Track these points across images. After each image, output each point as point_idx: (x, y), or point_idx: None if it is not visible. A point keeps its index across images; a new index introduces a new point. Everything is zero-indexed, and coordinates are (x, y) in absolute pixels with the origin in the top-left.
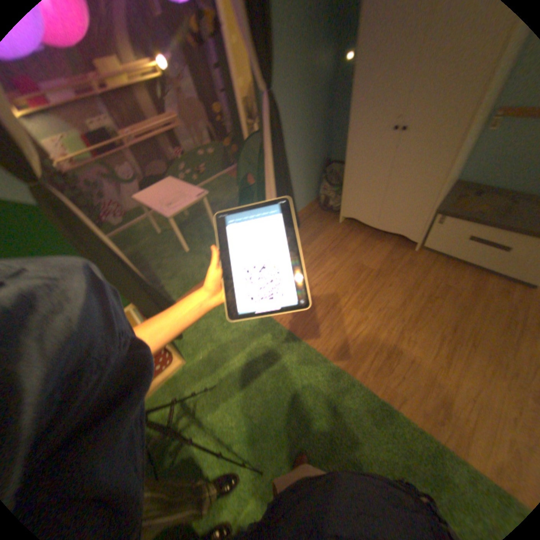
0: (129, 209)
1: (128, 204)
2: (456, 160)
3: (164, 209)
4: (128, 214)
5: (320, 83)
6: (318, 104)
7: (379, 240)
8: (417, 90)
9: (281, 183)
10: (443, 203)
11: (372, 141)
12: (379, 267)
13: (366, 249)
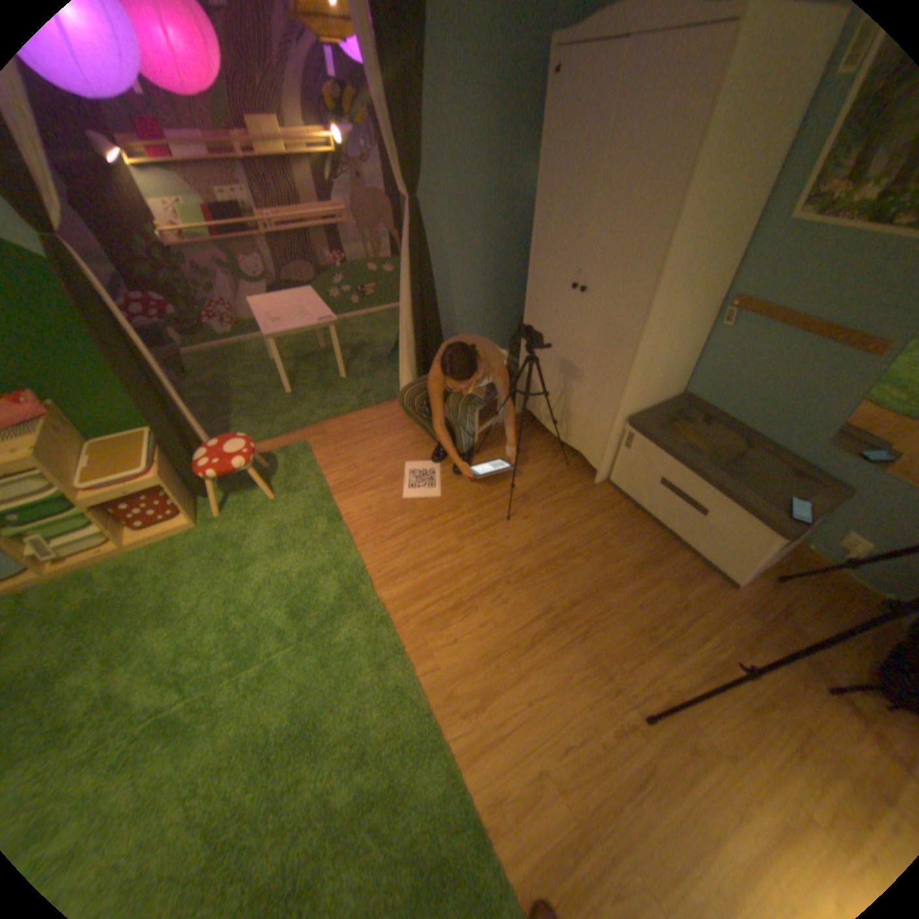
0: (245, 319)
1: (246, 311)
2: (640, 354)
3: (267, 325)
4: (243, 325)
5: (522, 207)
6: (515, 235)
7: (553, 455)
8: (611, 243)
9: (417, 329)
10: (633, 418)
11: (551, 302)
12: (527, 491)
13: (526, 461)
